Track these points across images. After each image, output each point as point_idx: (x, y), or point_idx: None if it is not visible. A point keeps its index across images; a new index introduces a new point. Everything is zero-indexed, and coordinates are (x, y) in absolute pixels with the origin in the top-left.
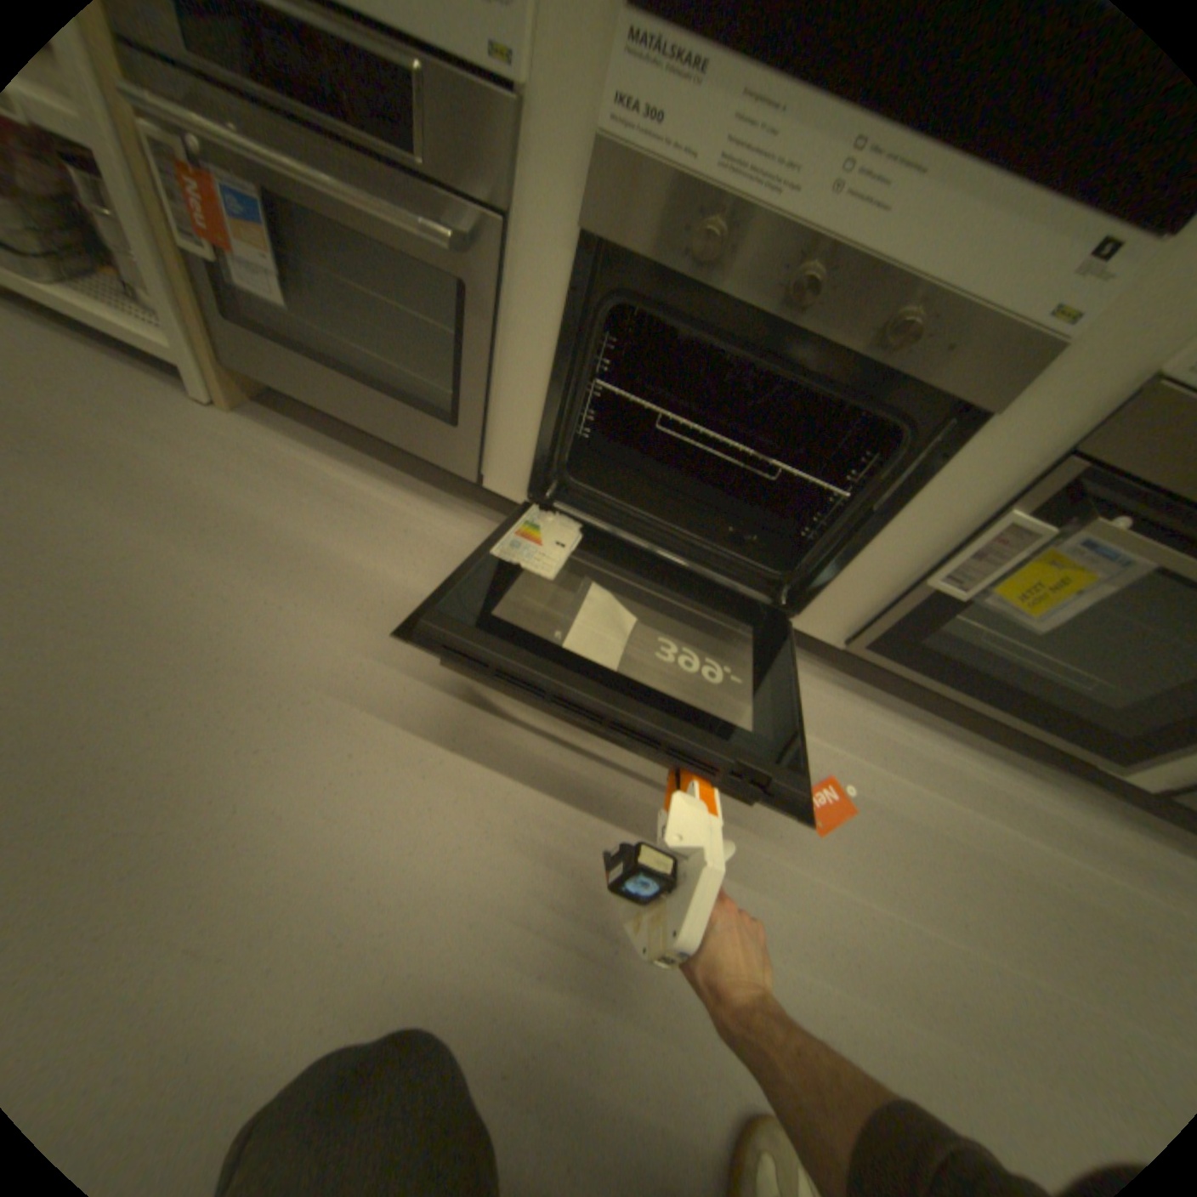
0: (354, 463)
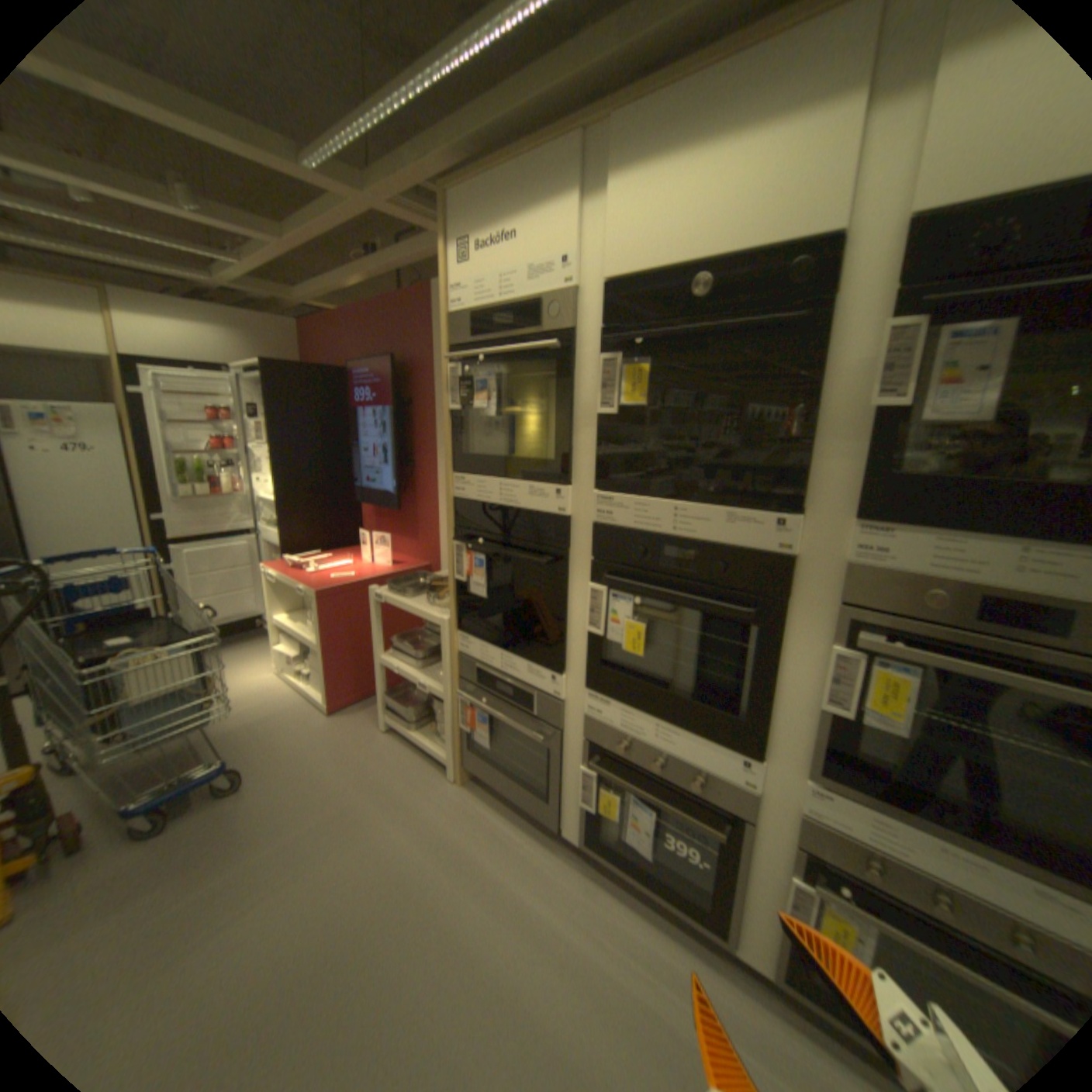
0: (506, 818)
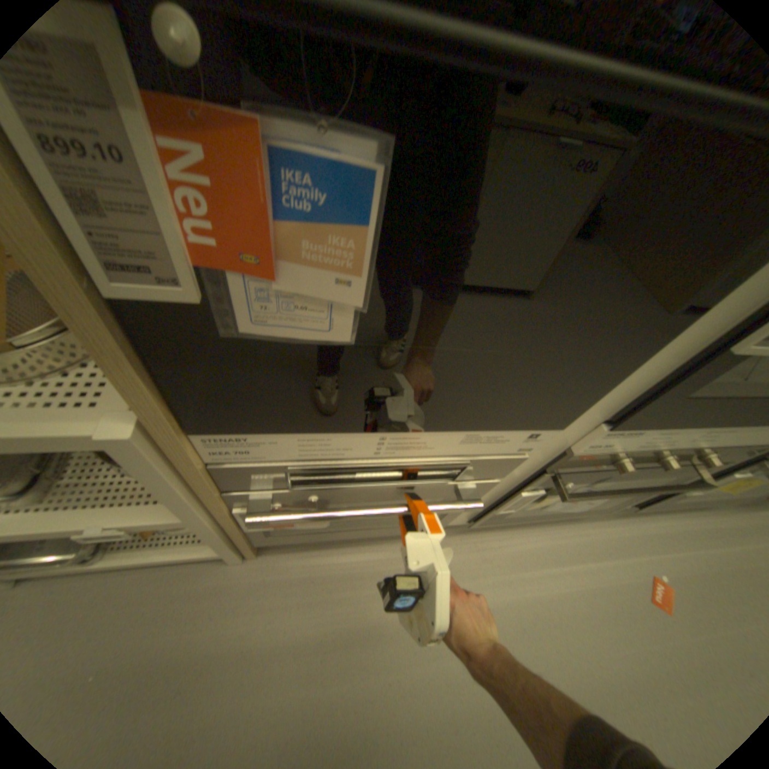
0: (346, 543)
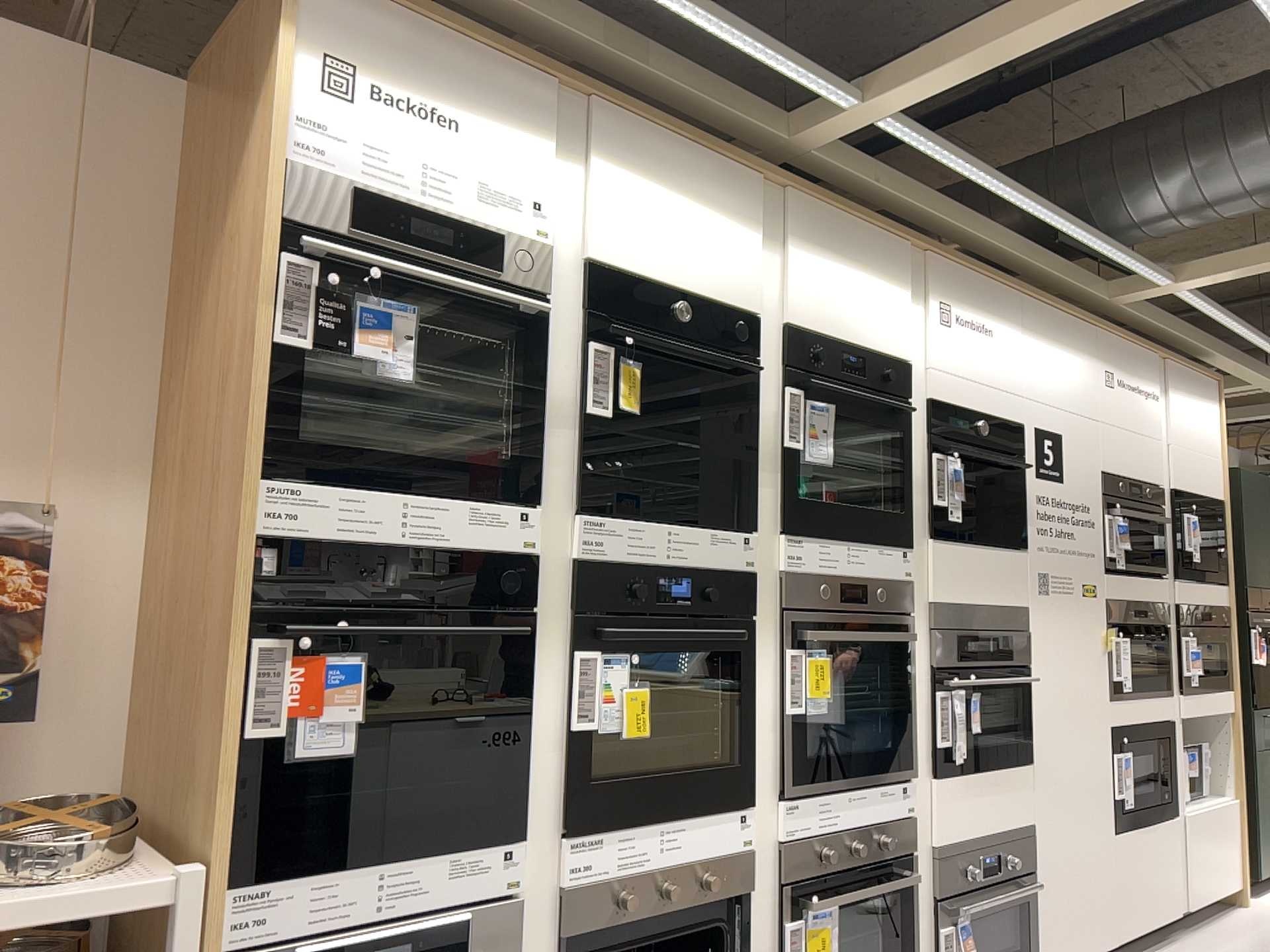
0: None
